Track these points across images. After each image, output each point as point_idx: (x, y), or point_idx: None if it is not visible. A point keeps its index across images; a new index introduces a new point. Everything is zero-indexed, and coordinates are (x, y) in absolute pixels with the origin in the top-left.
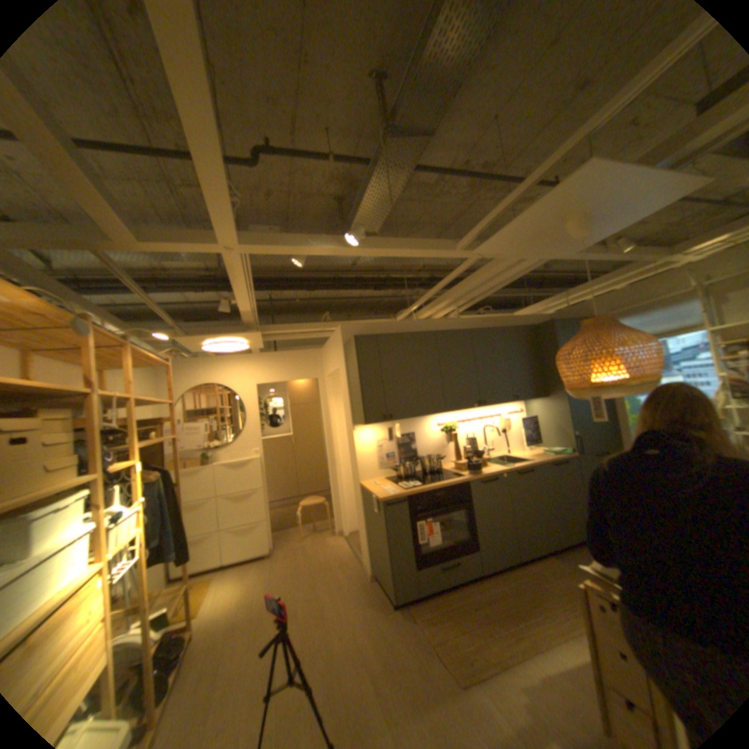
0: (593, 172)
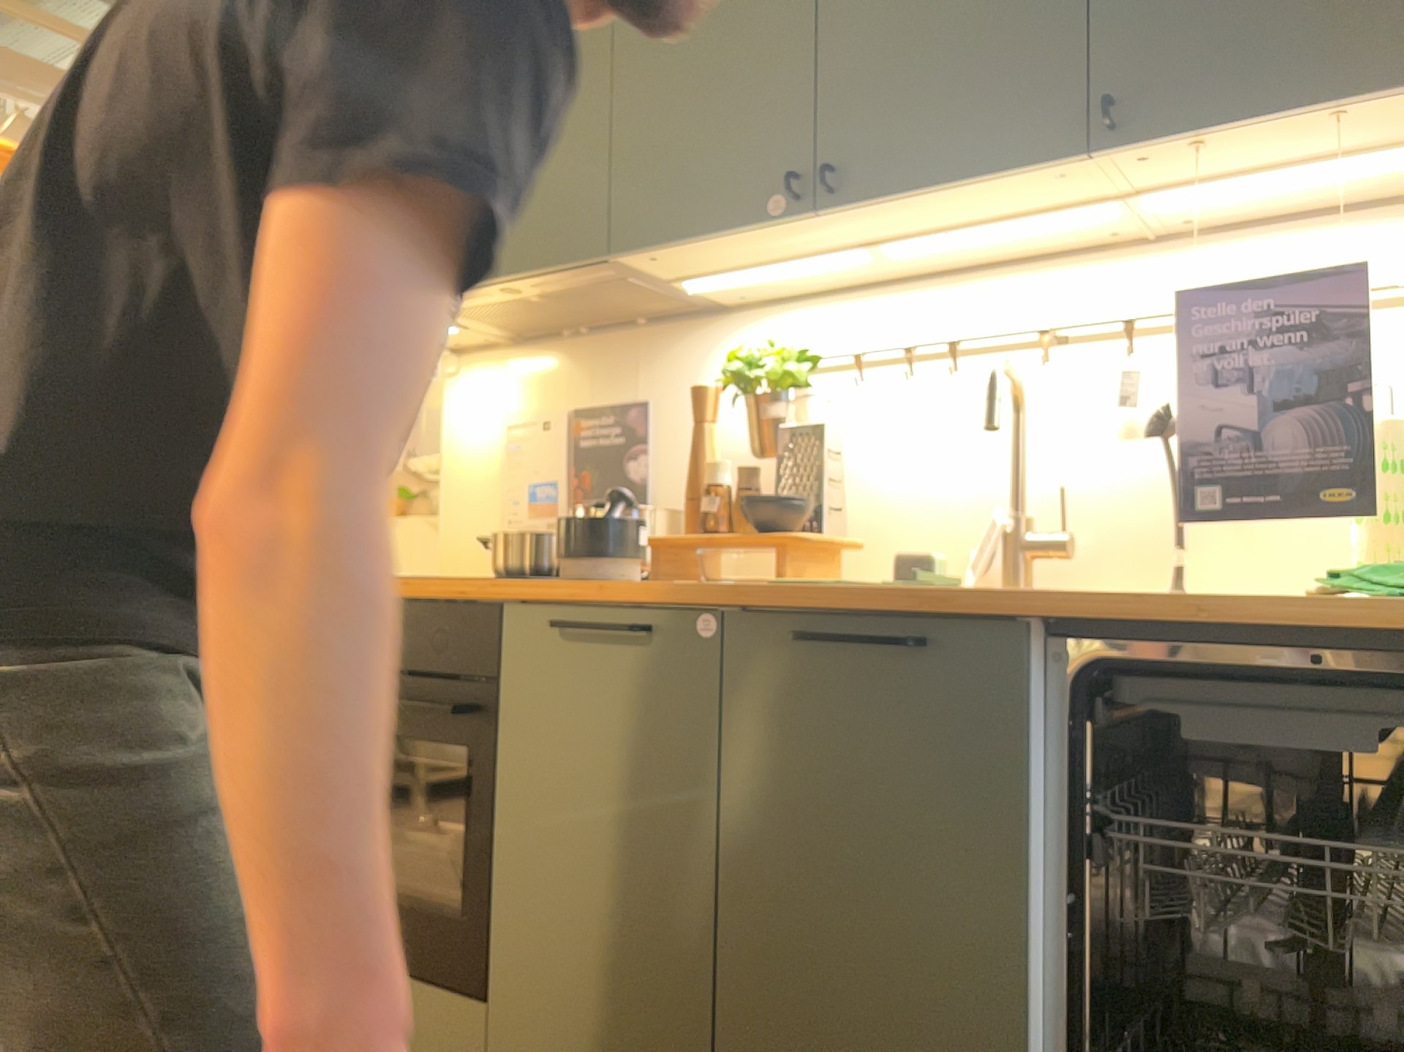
0: None
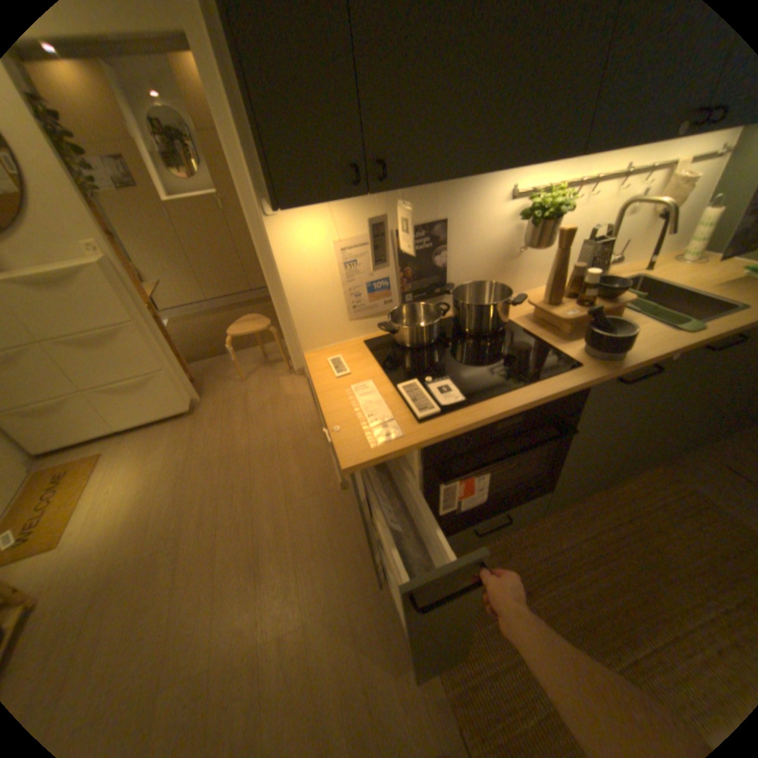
0: None
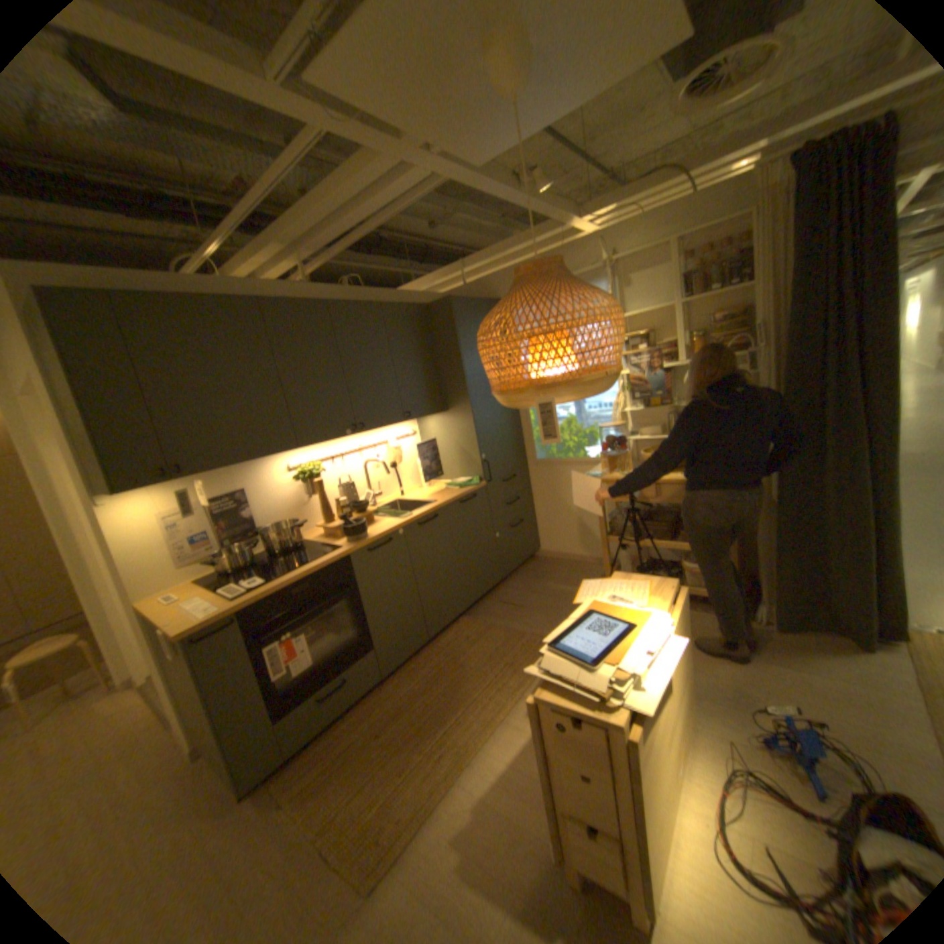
0: None
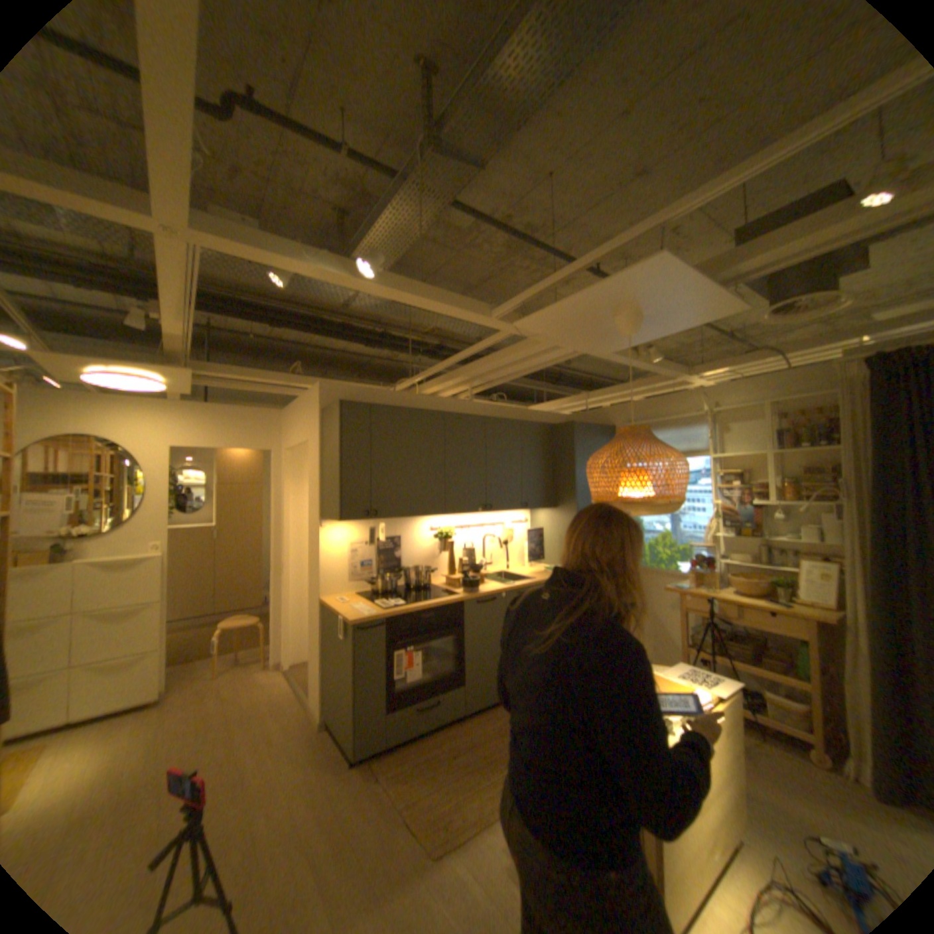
0: (660, 267)
